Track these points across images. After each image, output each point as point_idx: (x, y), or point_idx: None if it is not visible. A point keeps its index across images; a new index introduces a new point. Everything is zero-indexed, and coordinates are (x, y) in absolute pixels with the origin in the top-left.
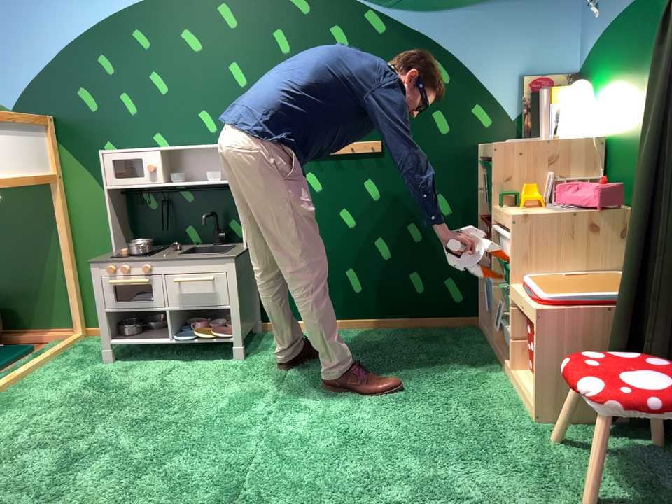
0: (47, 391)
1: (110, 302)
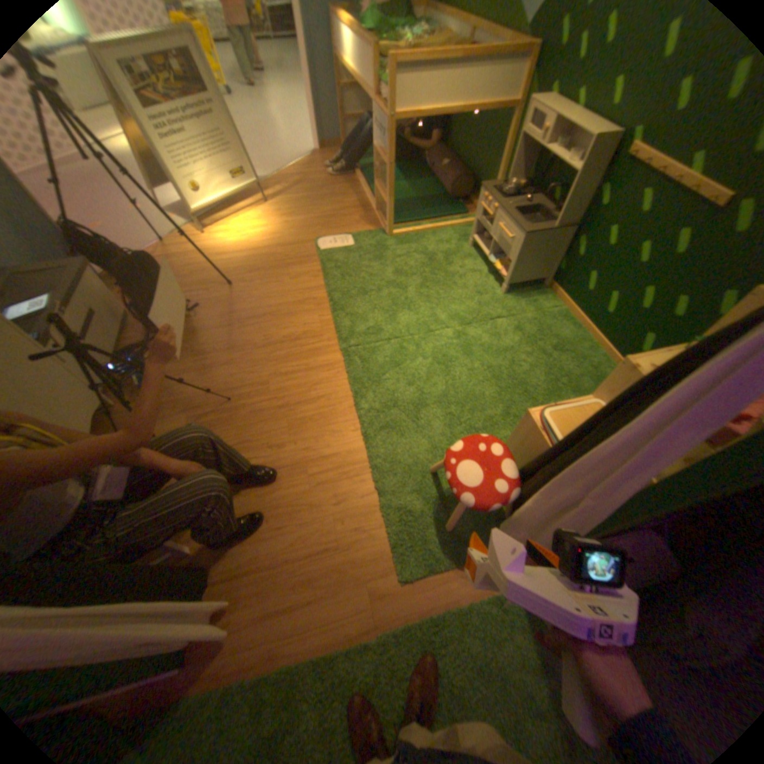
0: (434, 244)
1: (483, 215)
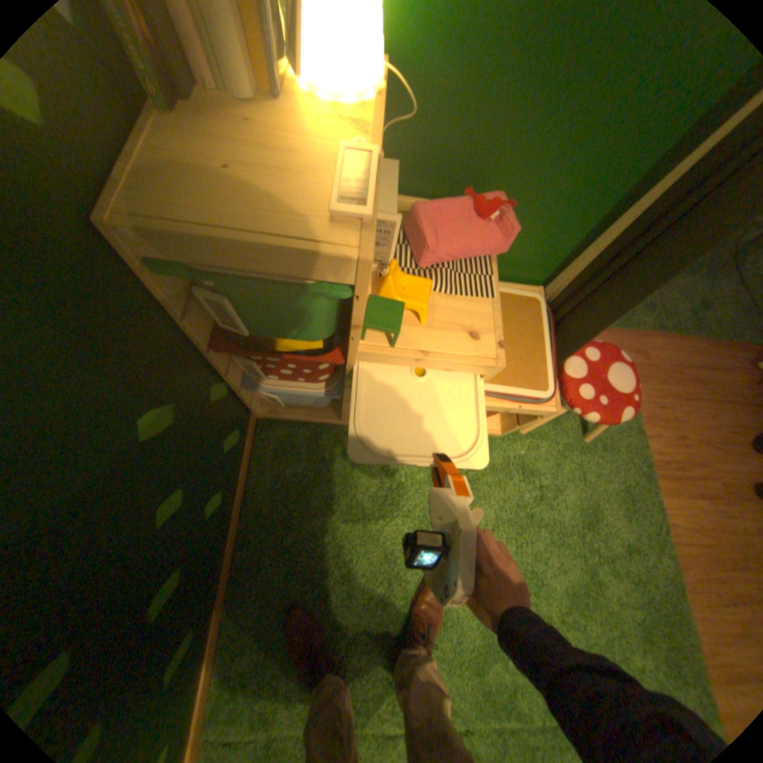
0: None
1: None
